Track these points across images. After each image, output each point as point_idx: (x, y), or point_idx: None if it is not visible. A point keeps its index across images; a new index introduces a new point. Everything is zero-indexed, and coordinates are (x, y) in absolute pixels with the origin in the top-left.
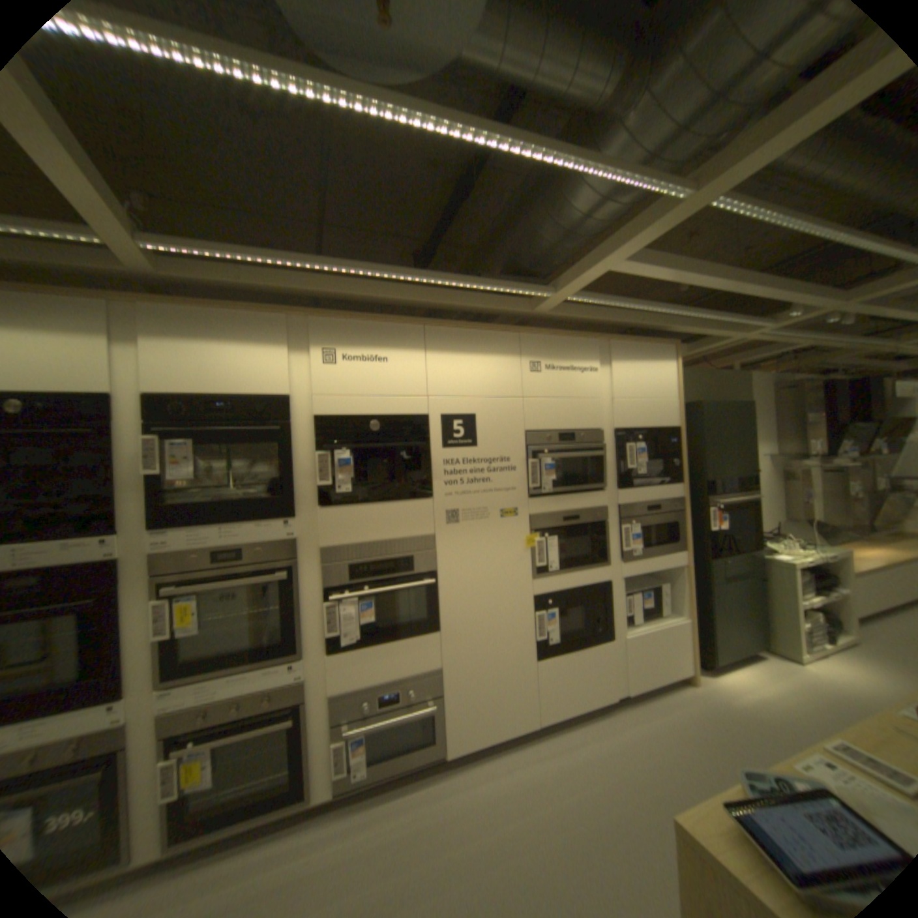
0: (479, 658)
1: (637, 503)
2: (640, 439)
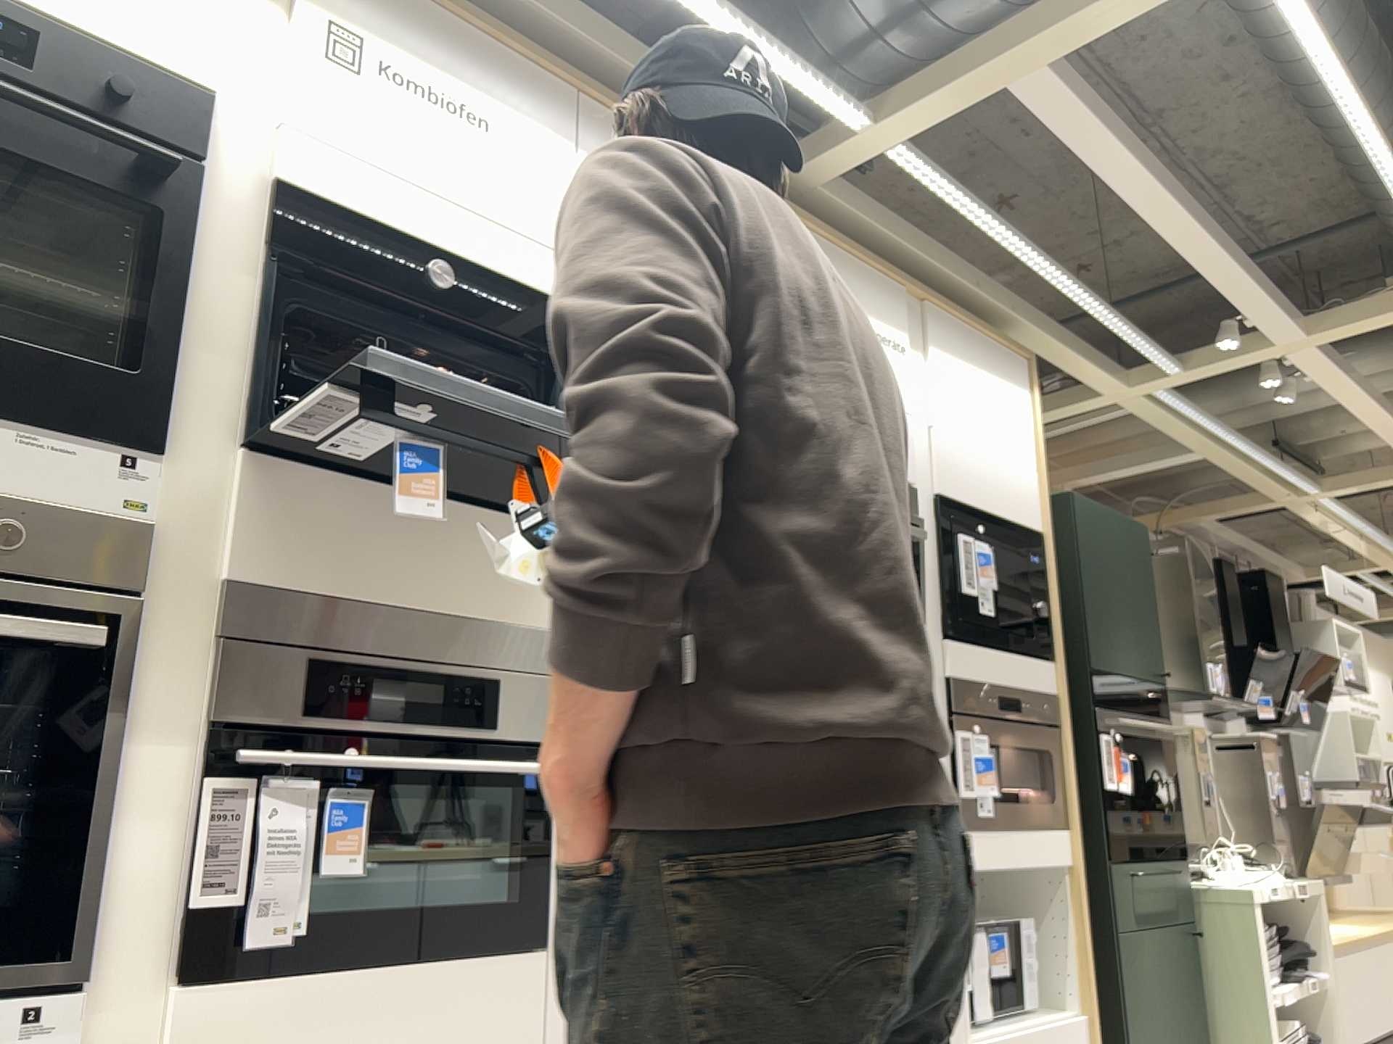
0: None
1: (981, 682)
2: (982, 531)
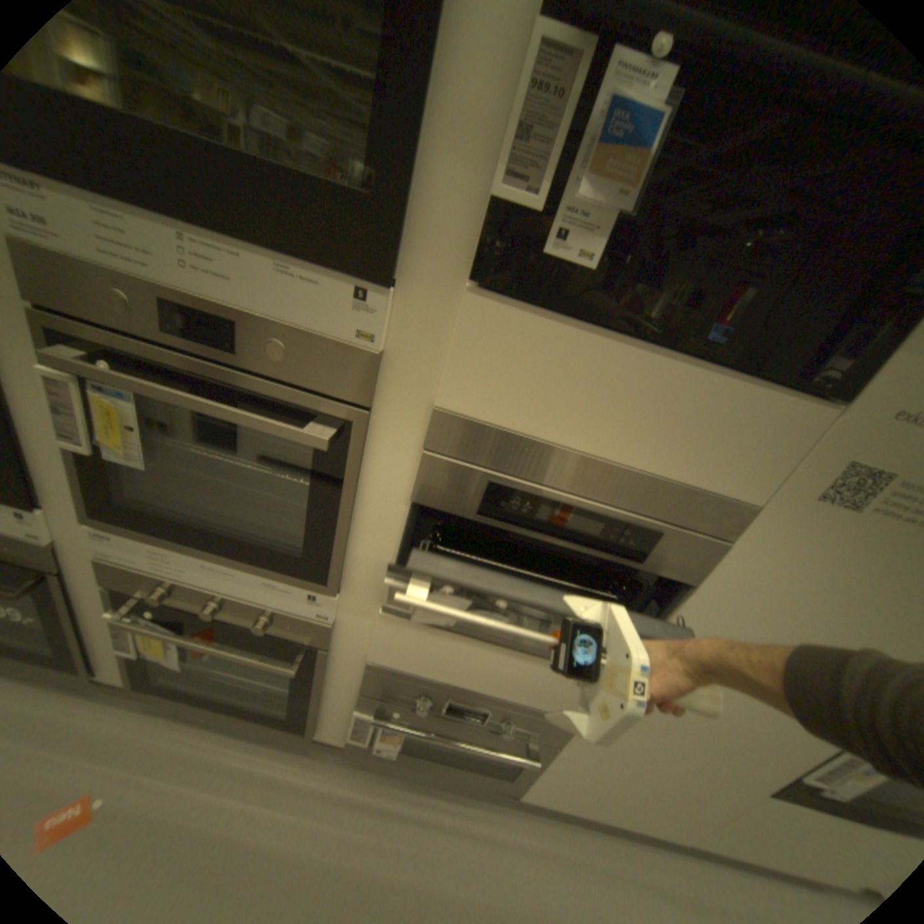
0: (667, 746)
1: None
2: None
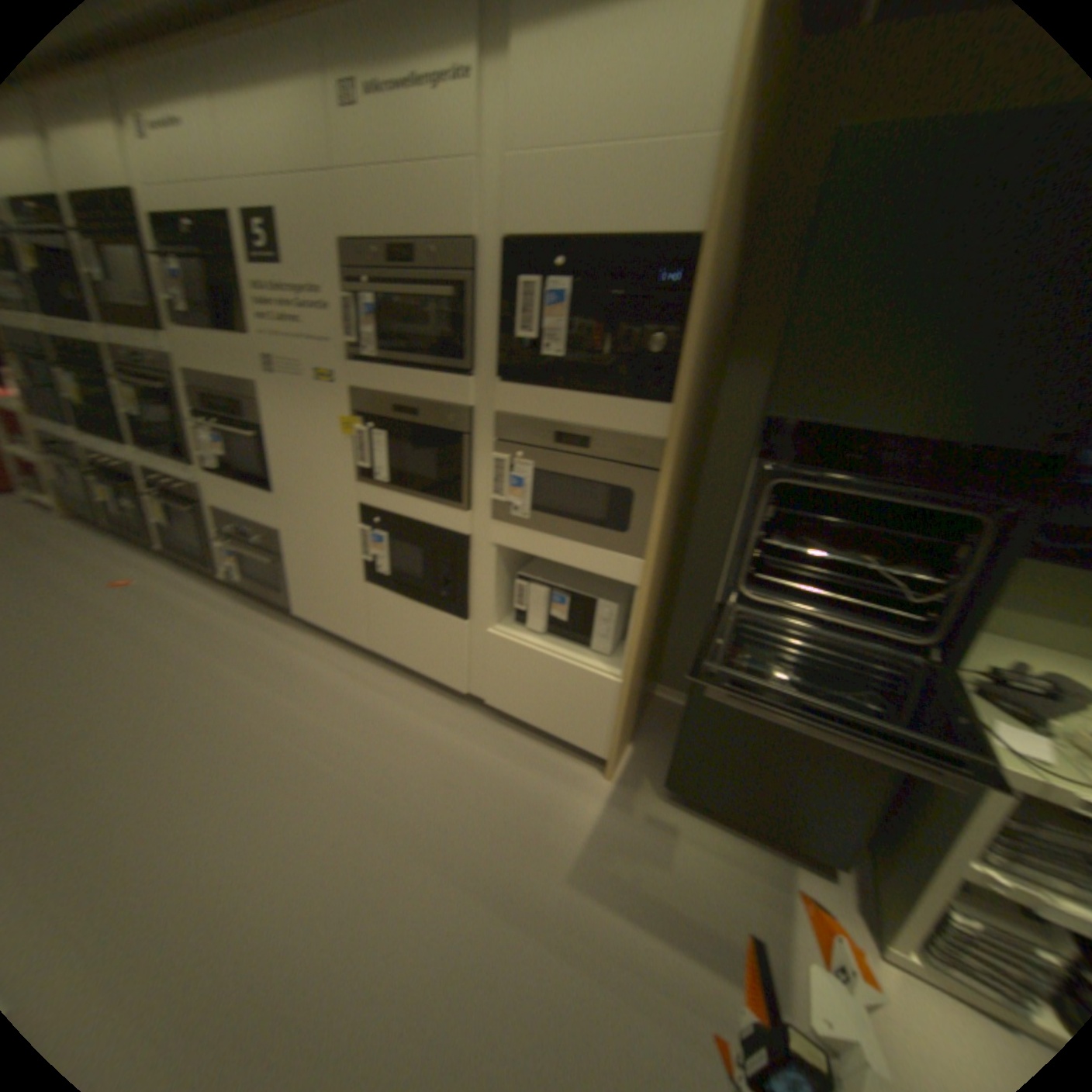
0: (312, 540)
1: (537, 419)
2: (559, 265)
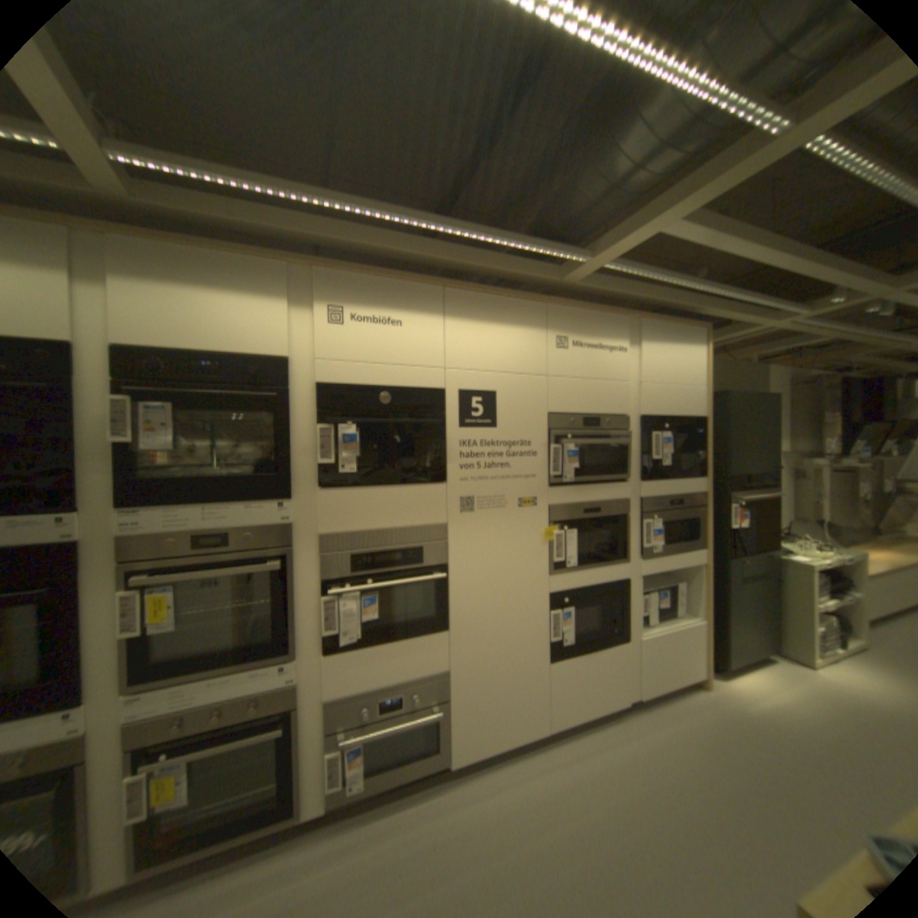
0: (490, 660)
1: (660, 497)
2: (666, 428)
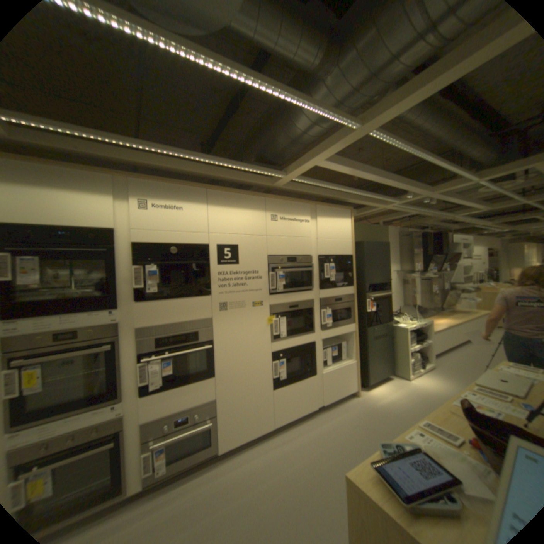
0: (239, 391)
1: (330, 297)
2: (332, 261)
